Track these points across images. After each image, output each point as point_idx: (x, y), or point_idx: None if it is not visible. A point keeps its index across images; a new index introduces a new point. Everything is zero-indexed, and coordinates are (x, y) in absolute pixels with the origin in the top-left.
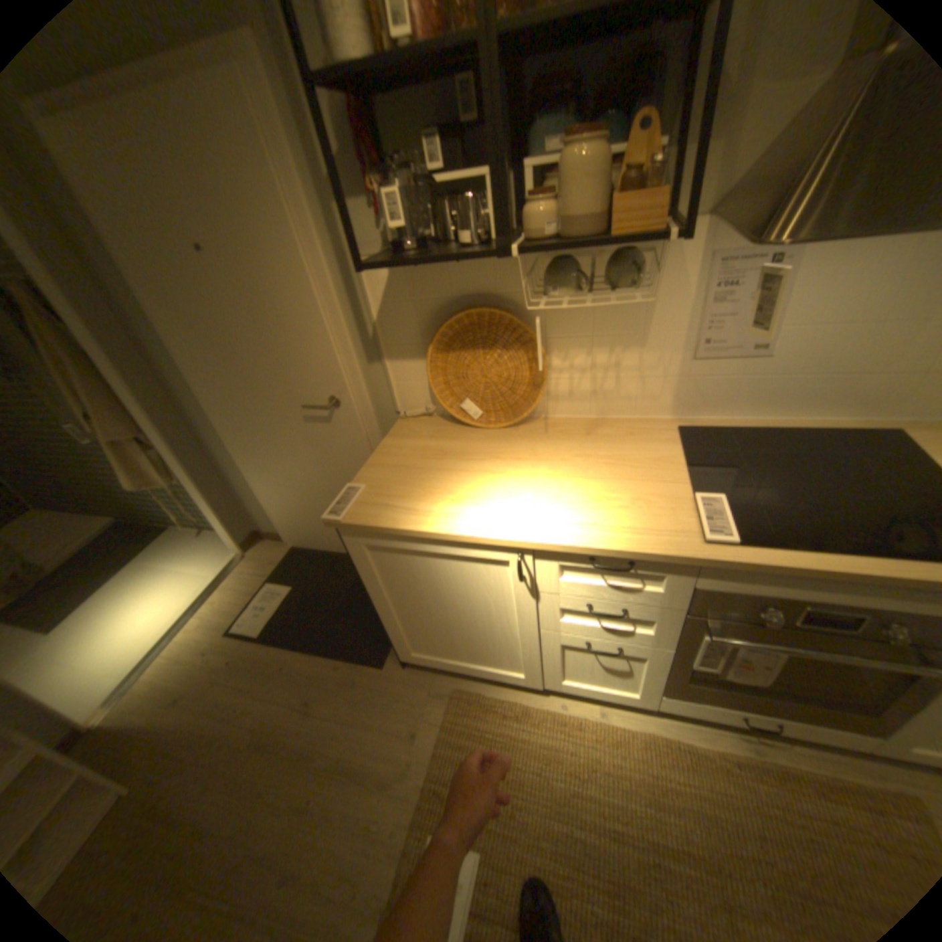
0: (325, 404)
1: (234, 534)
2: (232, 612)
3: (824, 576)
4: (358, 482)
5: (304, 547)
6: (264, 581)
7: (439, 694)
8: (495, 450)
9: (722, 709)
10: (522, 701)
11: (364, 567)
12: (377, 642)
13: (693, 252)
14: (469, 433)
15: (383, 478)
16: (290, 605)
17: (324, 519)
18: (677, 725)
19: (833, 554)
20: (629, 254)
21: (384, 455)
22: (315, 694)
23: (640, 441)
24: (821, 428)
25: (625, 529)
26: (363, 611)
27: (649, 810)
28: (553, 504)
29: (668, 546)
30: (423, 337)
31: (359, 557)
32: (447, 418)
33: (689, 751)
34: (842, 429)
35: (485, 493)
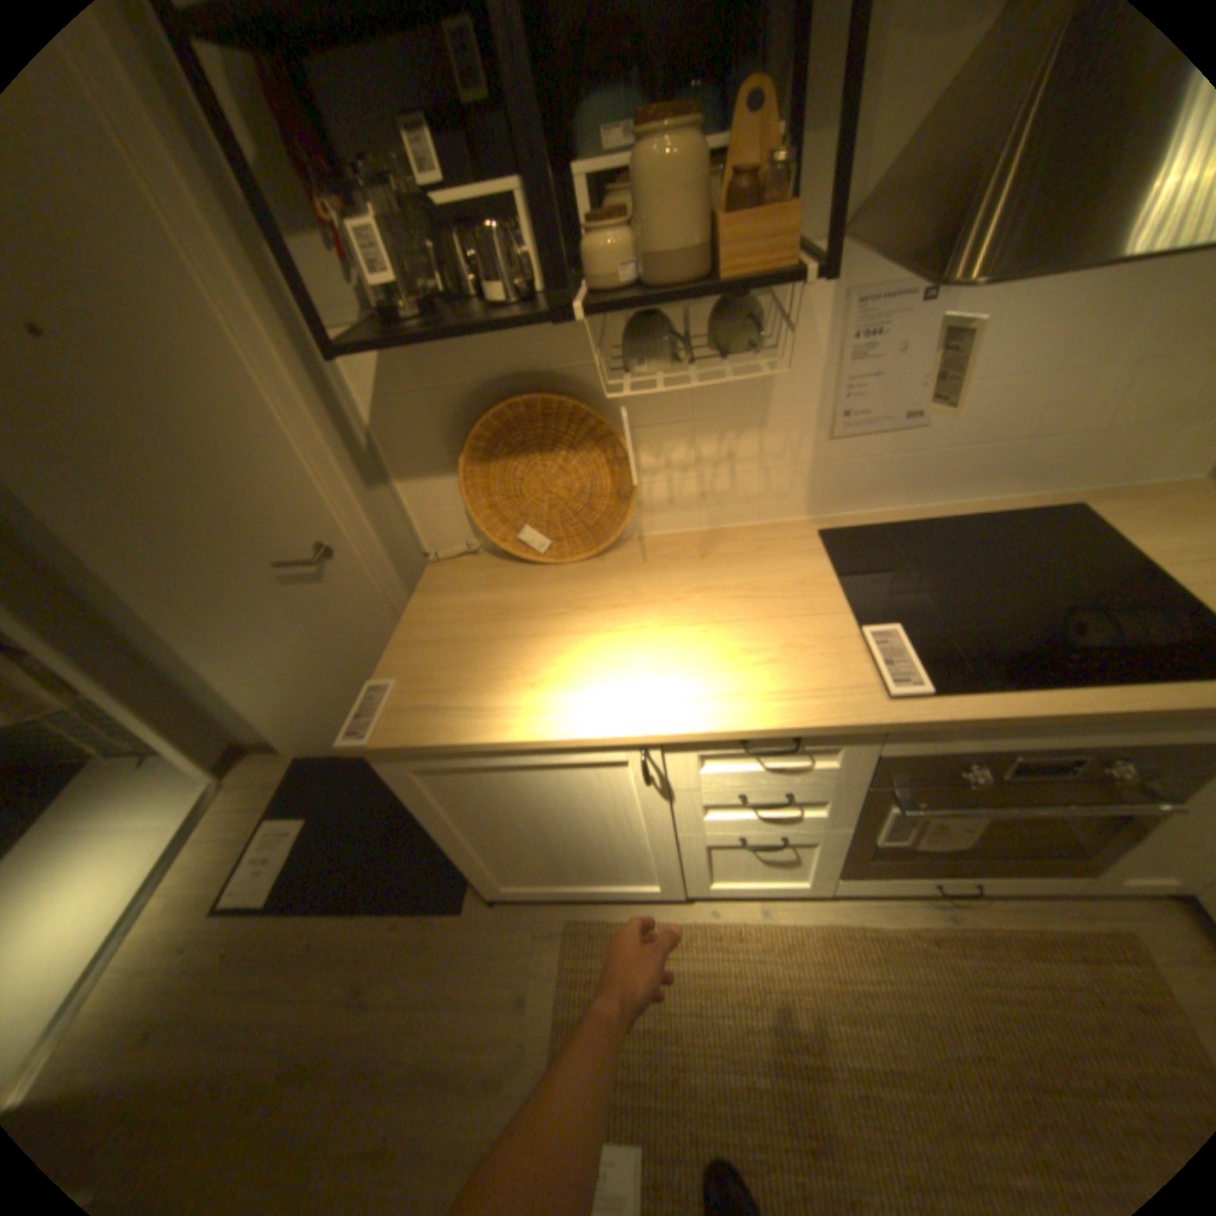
0: (309, 555)
1: (200, 754)
2: (217, 875)
3: (1041, 720)
4: (384, 675)
5: (314, 754)
6: (261, 817)
7: (547, 932)
8: (579, 596)
9: (911, 880)
10: (660, 917)
11: (412, 793)
12: (446, 876)
13: (821, 291)
14: (537, 574)
15: (421, 663)
16: (308, 847)
17: (340, 745)
18: (856, 906)
19: (1048, 691)
20: (734, 300)
21: (415, 625)
22: (368, 973)
23: (774, 557)
24: (989, 510)
25: (783, 695)
26: (418, 834)
27: (842, 1028)
28: (678, 670)
29: (844, 711)
30: (448, 442)
31: (404, 782)
32: (500, 554)
33: (876, 937)
34: (1012, 508)
35: (578, 666)
